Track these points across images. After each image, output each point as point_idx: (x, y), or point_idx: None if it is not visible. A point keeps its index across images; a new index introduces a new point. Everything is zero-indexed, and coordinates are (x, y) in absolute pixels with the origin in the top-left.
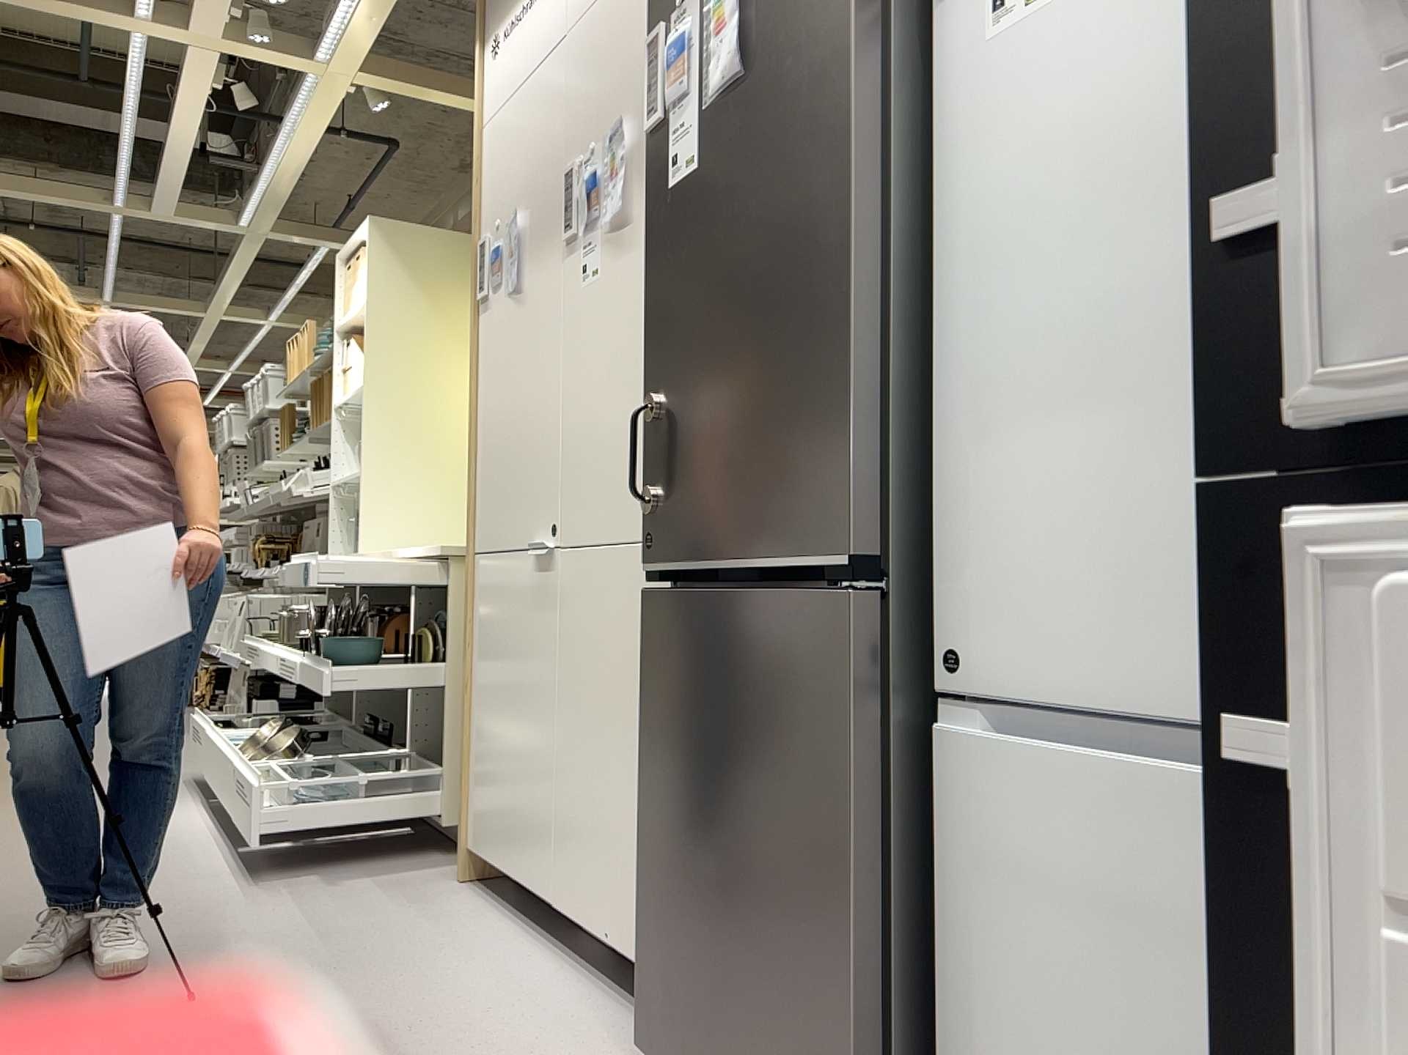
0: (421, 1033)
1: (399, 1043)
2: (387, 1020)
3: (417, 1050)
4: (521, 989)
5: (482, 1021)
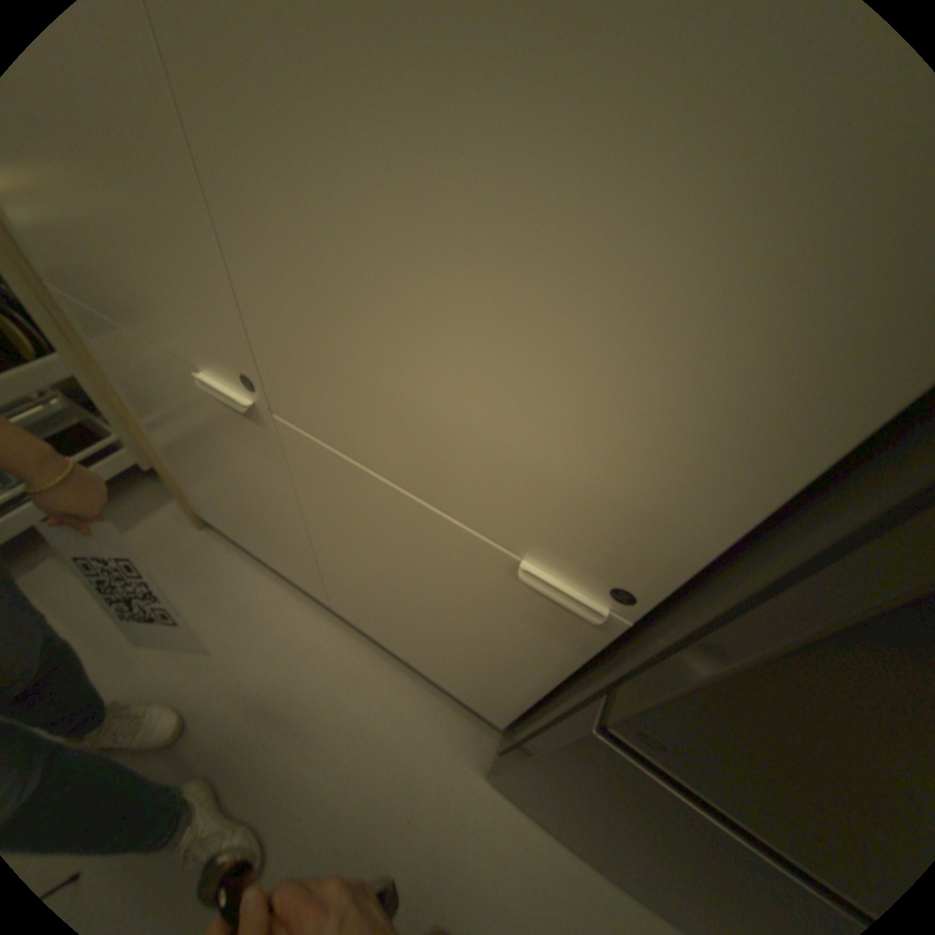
0: (315, 803)
1: (307, 830)
2: (275, 797)
3: (328, 833)
4: (346, 691)
5: (347, 757)
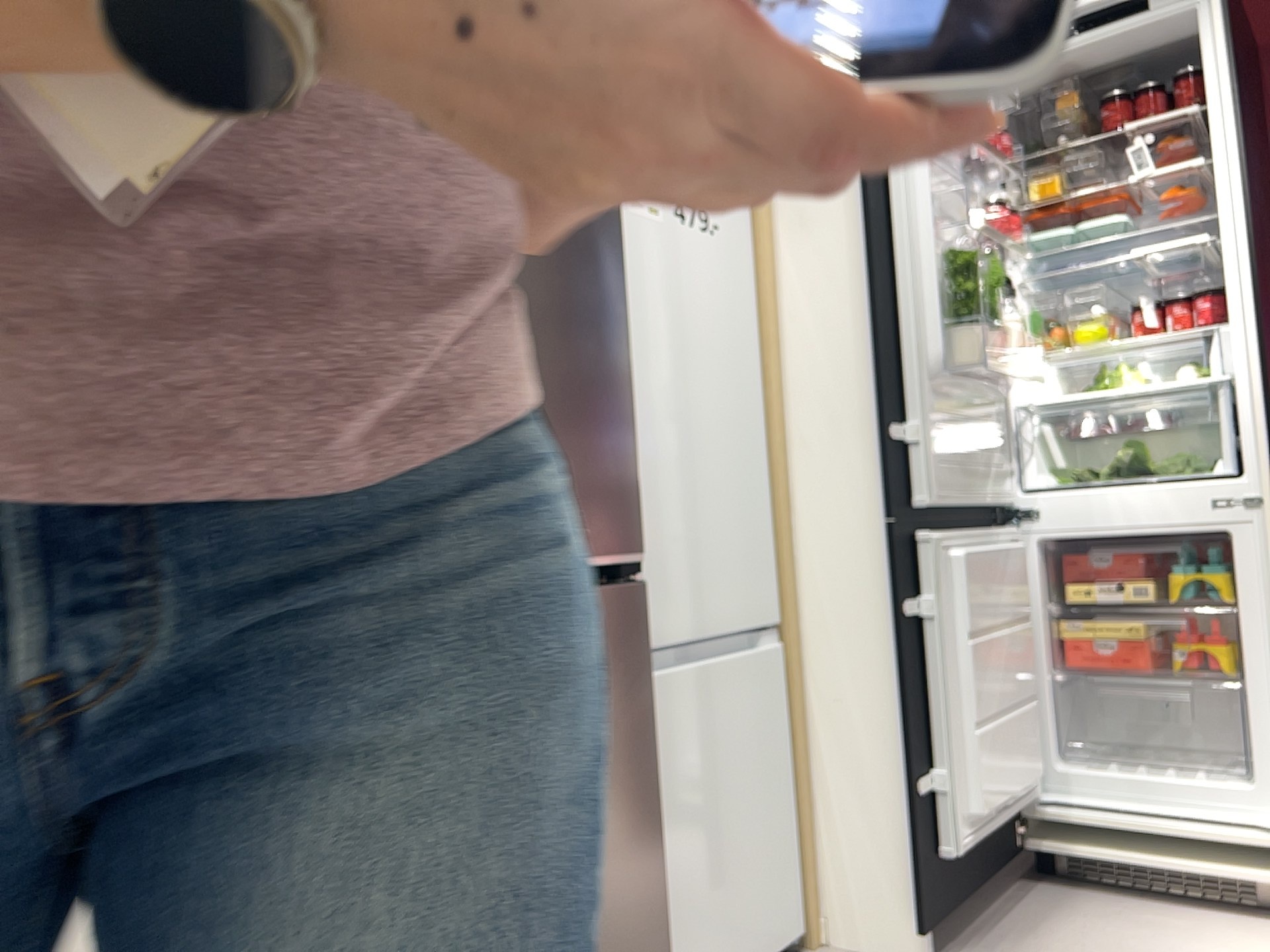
0: None
1: None
2: None
3: None
4: None
5: None
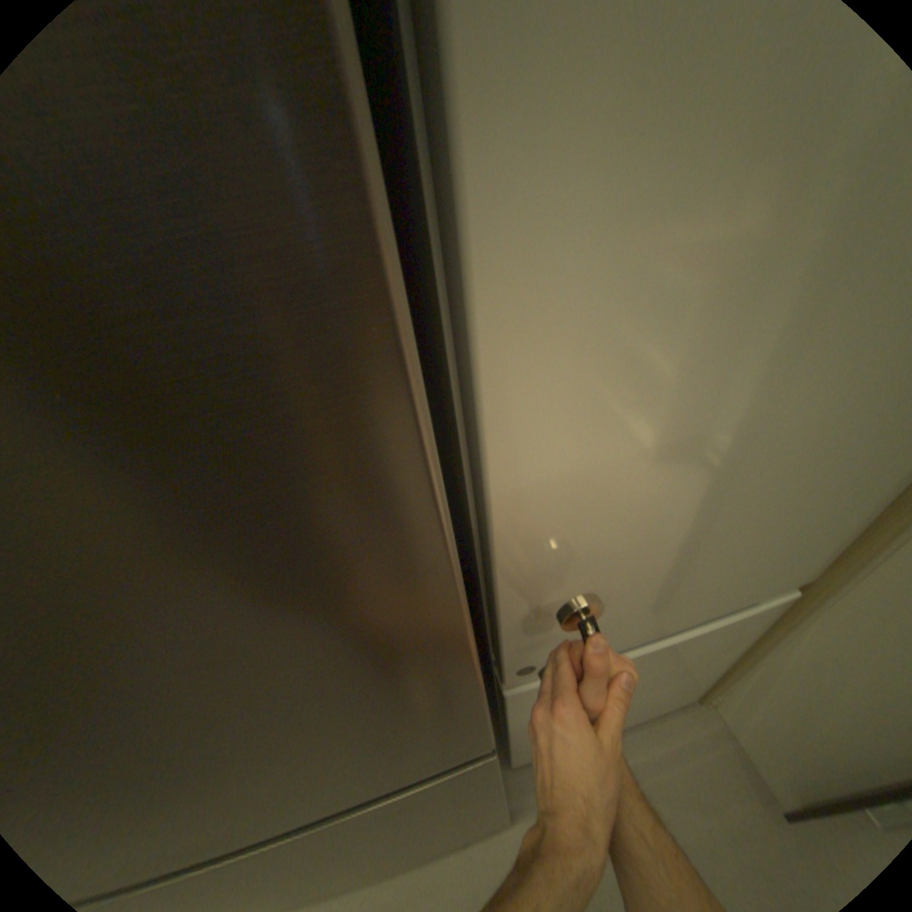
0: None
1: None
2: None
3: None
4: None
5: None
